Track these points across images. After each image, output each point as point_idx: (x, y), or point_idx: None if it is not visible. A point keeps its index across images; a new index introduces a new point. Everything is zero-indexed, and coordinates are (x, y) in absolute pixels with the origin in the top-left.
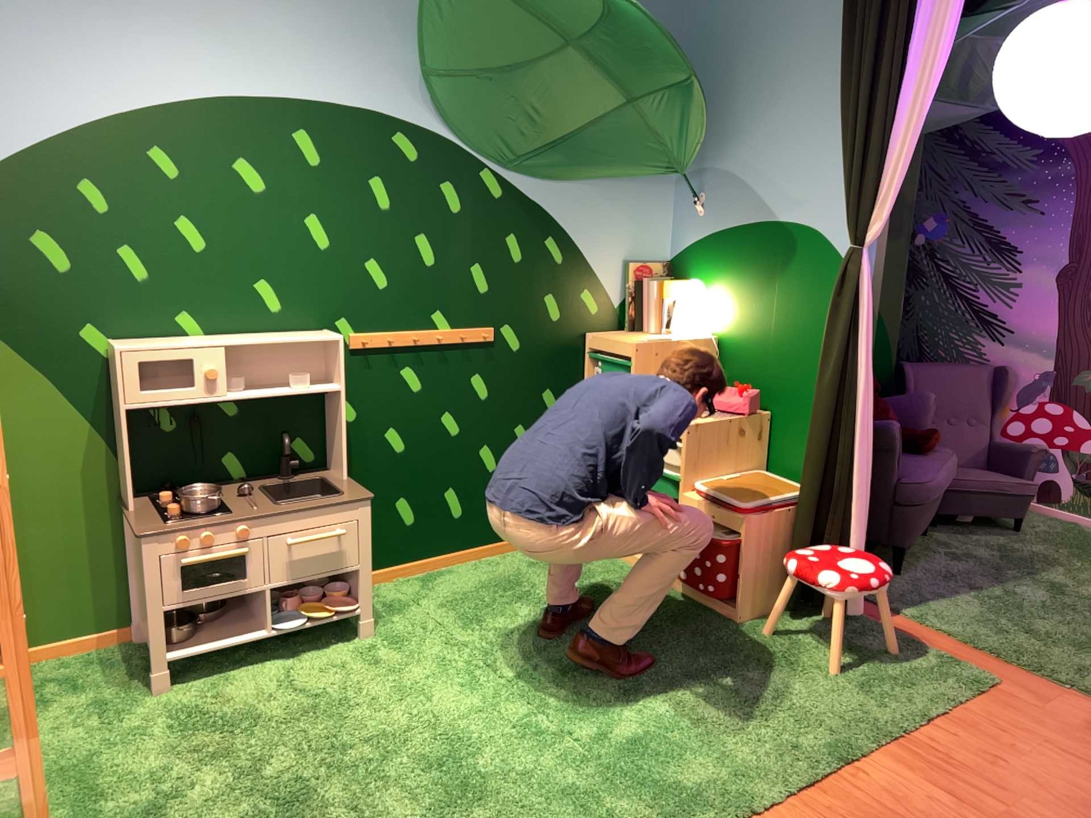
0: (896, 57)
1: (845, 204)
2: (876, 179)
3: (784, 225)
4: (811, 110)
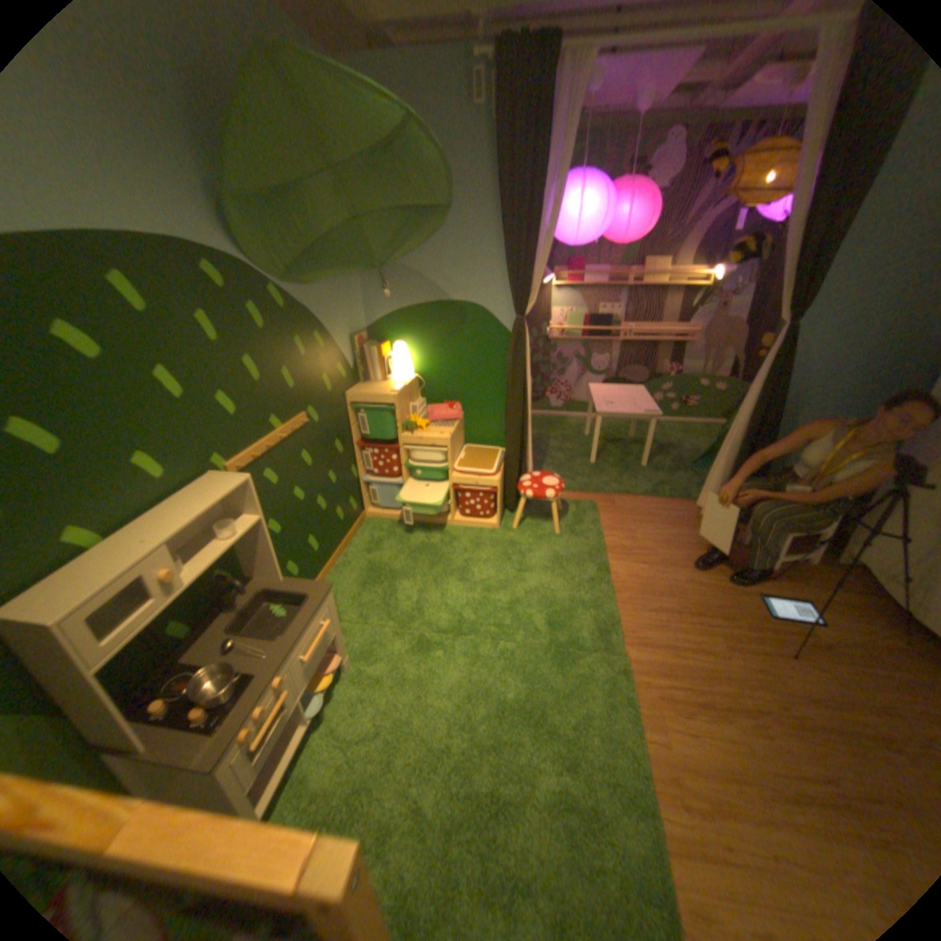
0: (541, 202)
1: (511, 294)
2: (531, 278)
3: (456, 304)
4: (467, 229)
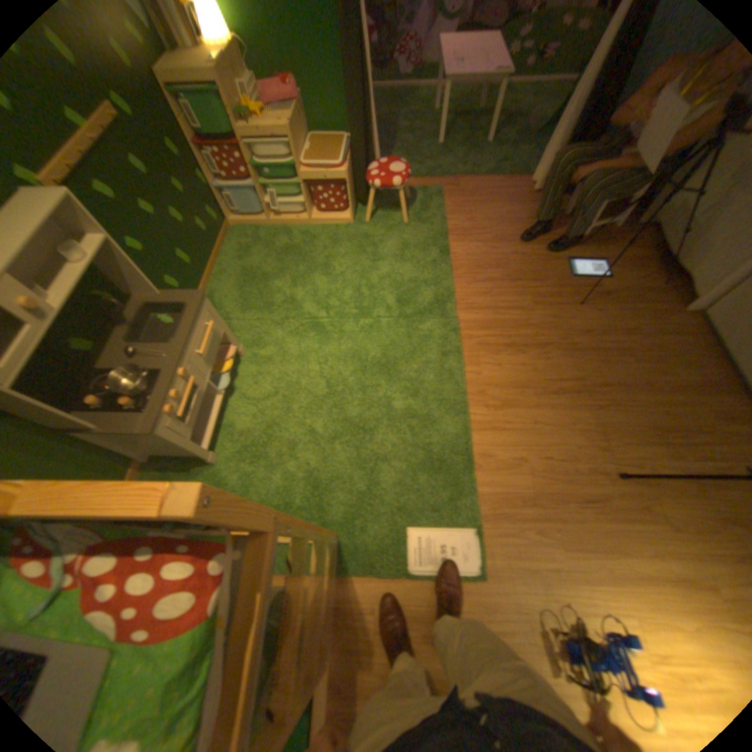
0: None
1: None
2: None
3: None
4: None
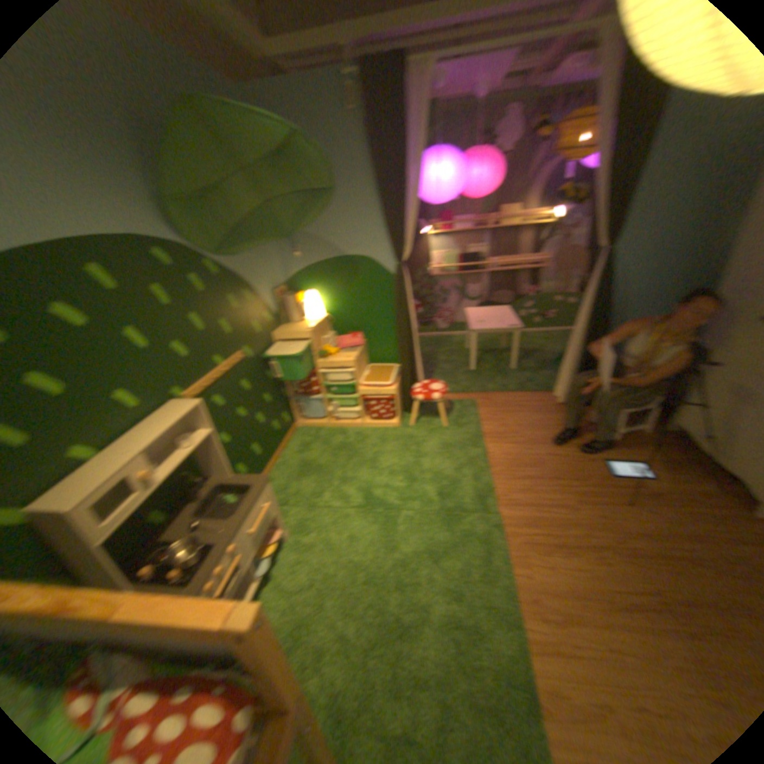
0: (406, 175)
1: (392, 246)
2: (405, 233)
3: (352, 257)
4: (354, 200)
